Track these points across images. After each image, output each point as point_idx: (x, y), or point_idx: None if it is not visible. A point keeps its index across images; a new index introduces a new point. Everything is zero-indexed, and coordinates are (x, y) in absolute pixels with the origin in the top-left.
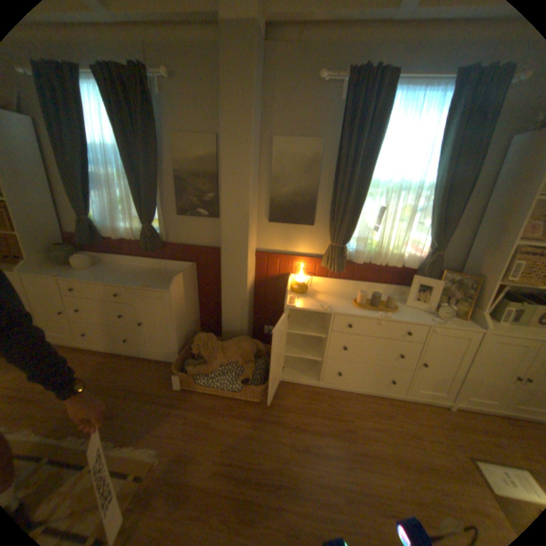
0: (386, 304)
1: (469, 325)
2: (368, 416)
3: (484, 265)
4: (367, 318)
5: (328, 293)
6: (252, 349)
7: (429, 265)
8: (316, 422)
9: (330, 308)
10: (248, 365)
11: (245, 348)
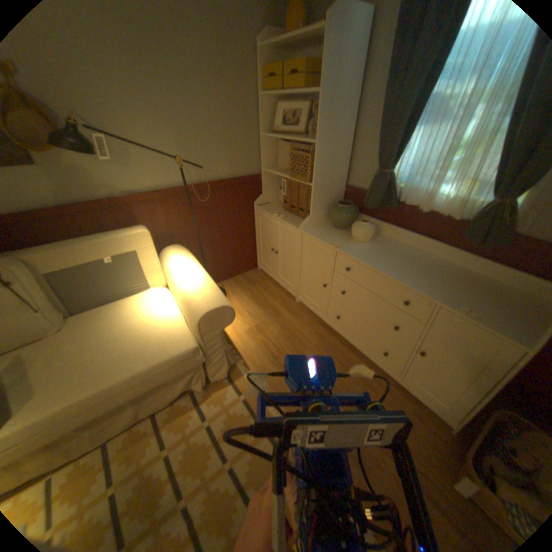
0: None
1: None
2: None
3: None
4: None
5: None
6: None
7: None
8: None
9: None
10: None
11: None
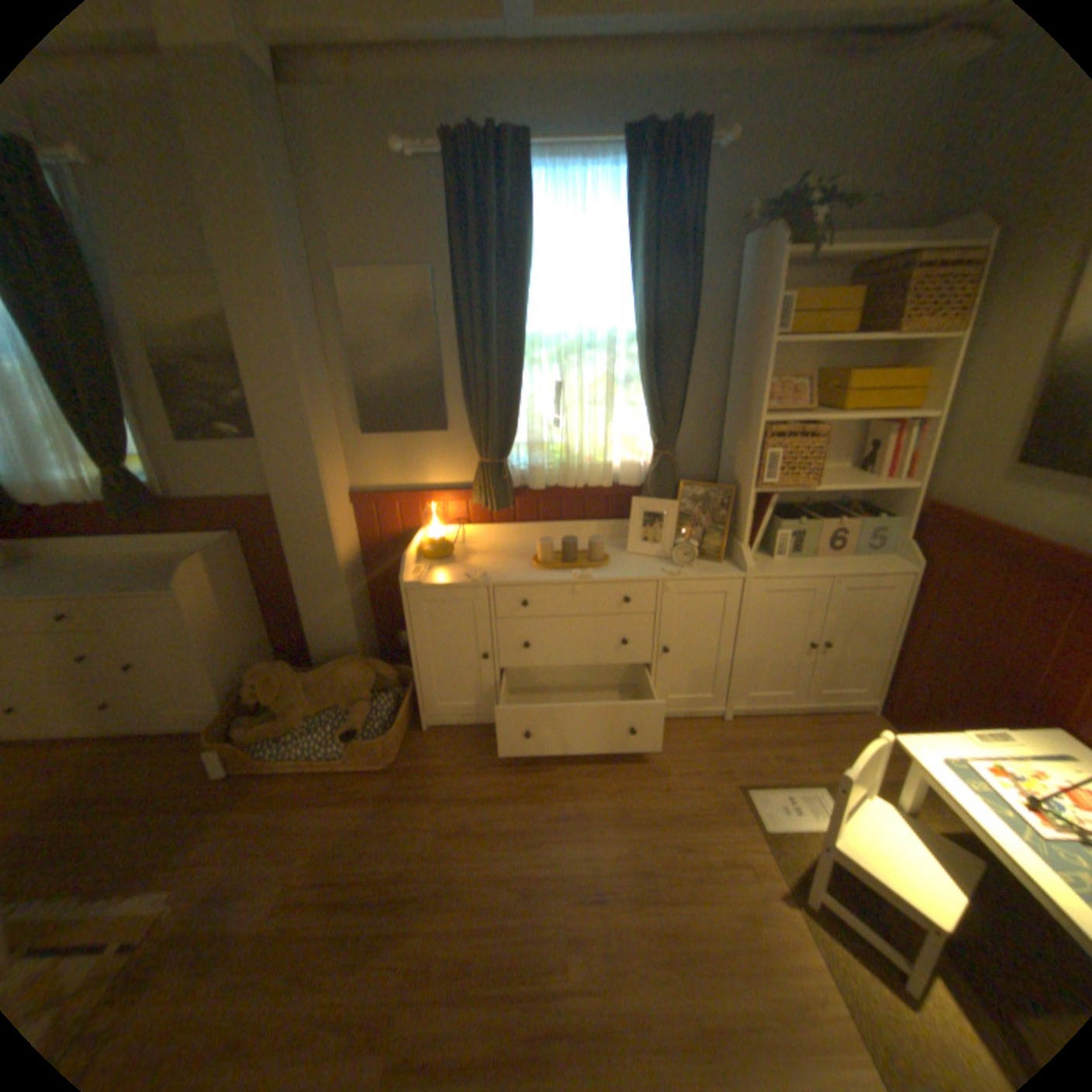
0: (589, 555)
1: (721, 569)
2: (583, 756)
3: (736, 465)
4: (552, 583)
5: (493, 552)
6: (362, 677)
7: (652, 477)
8: (487, 782)
9: (484, 577)
10: (357, 706)
11: (348, 677)
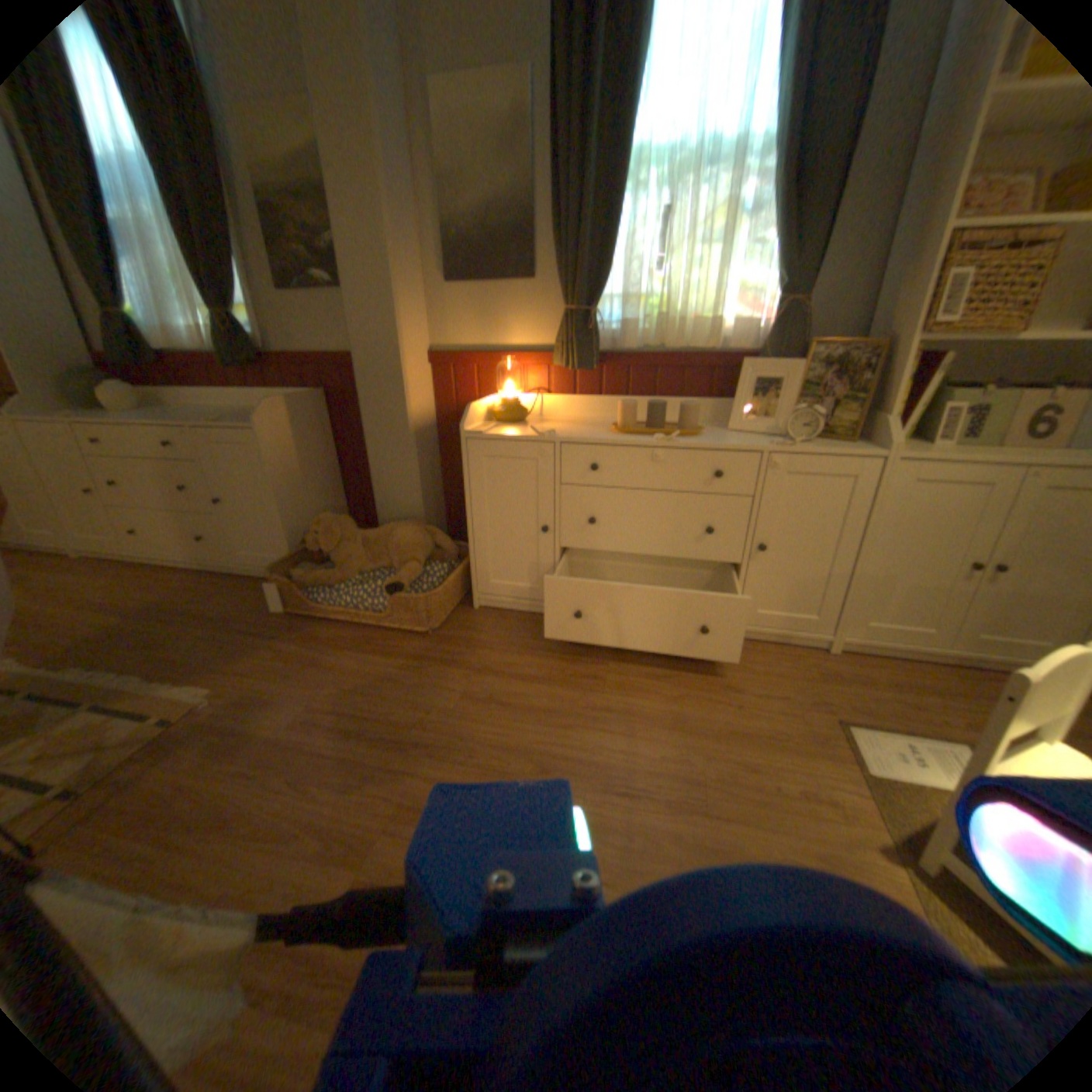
0: (680, 424)
1: (854, 447)
2: (643, 657)
3: (897, 313)
4: (629, 446)
5: (570, 423)
6: (420, 540)
7: (775, 332)
8: (529, 662)
9: (552, 433)
10: (410, 565)
11: (405, 537)
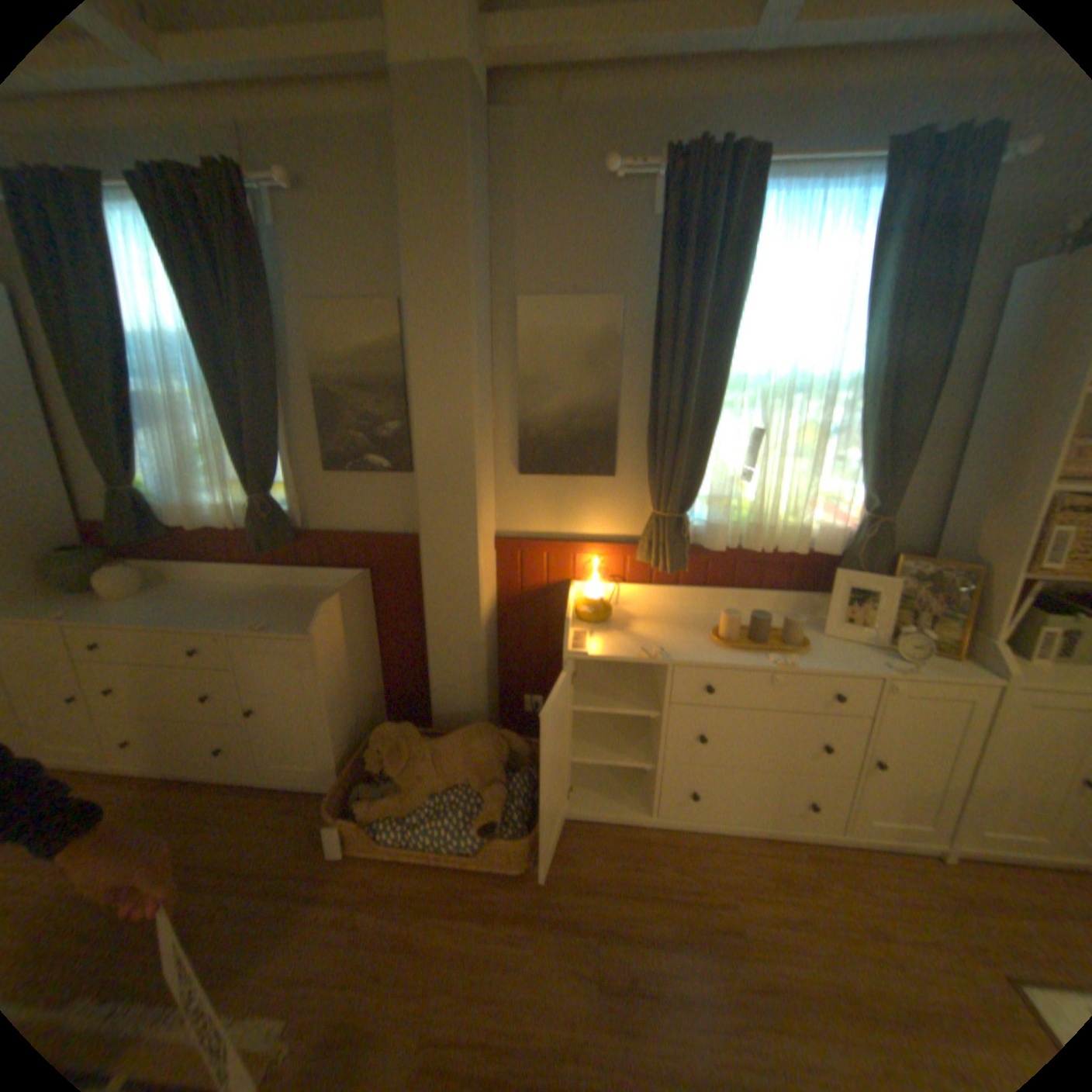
0: (784, 635)
1: (967, 671)
2: (768, 891)
3: (984, 540)
4: (747, 669)
5: (655, 619)
6: (499, 754)
7: (867, 546)
8: (652, 914)
9: (663, 653)
10: (493, 790)
11: (483, 753)
